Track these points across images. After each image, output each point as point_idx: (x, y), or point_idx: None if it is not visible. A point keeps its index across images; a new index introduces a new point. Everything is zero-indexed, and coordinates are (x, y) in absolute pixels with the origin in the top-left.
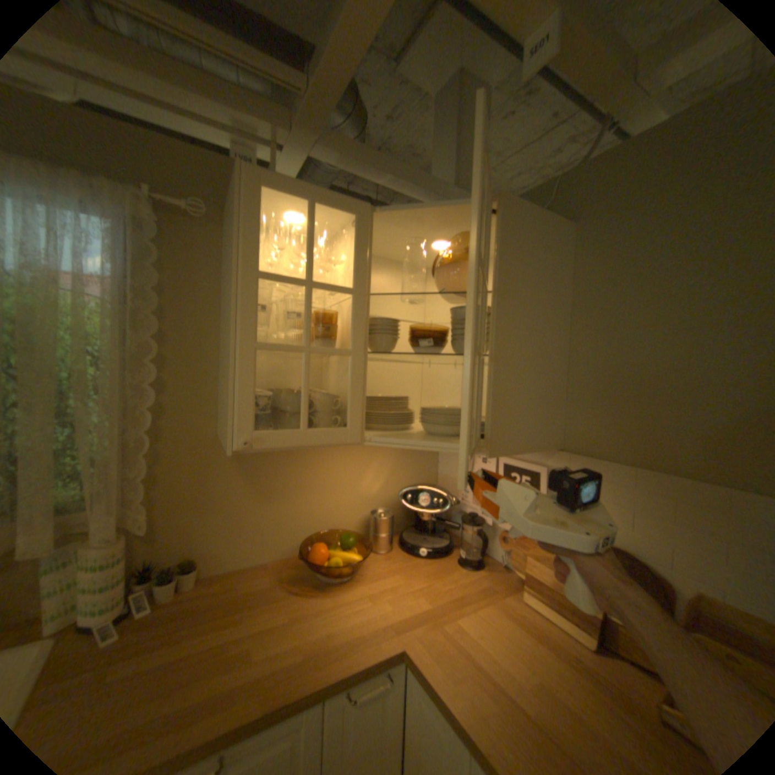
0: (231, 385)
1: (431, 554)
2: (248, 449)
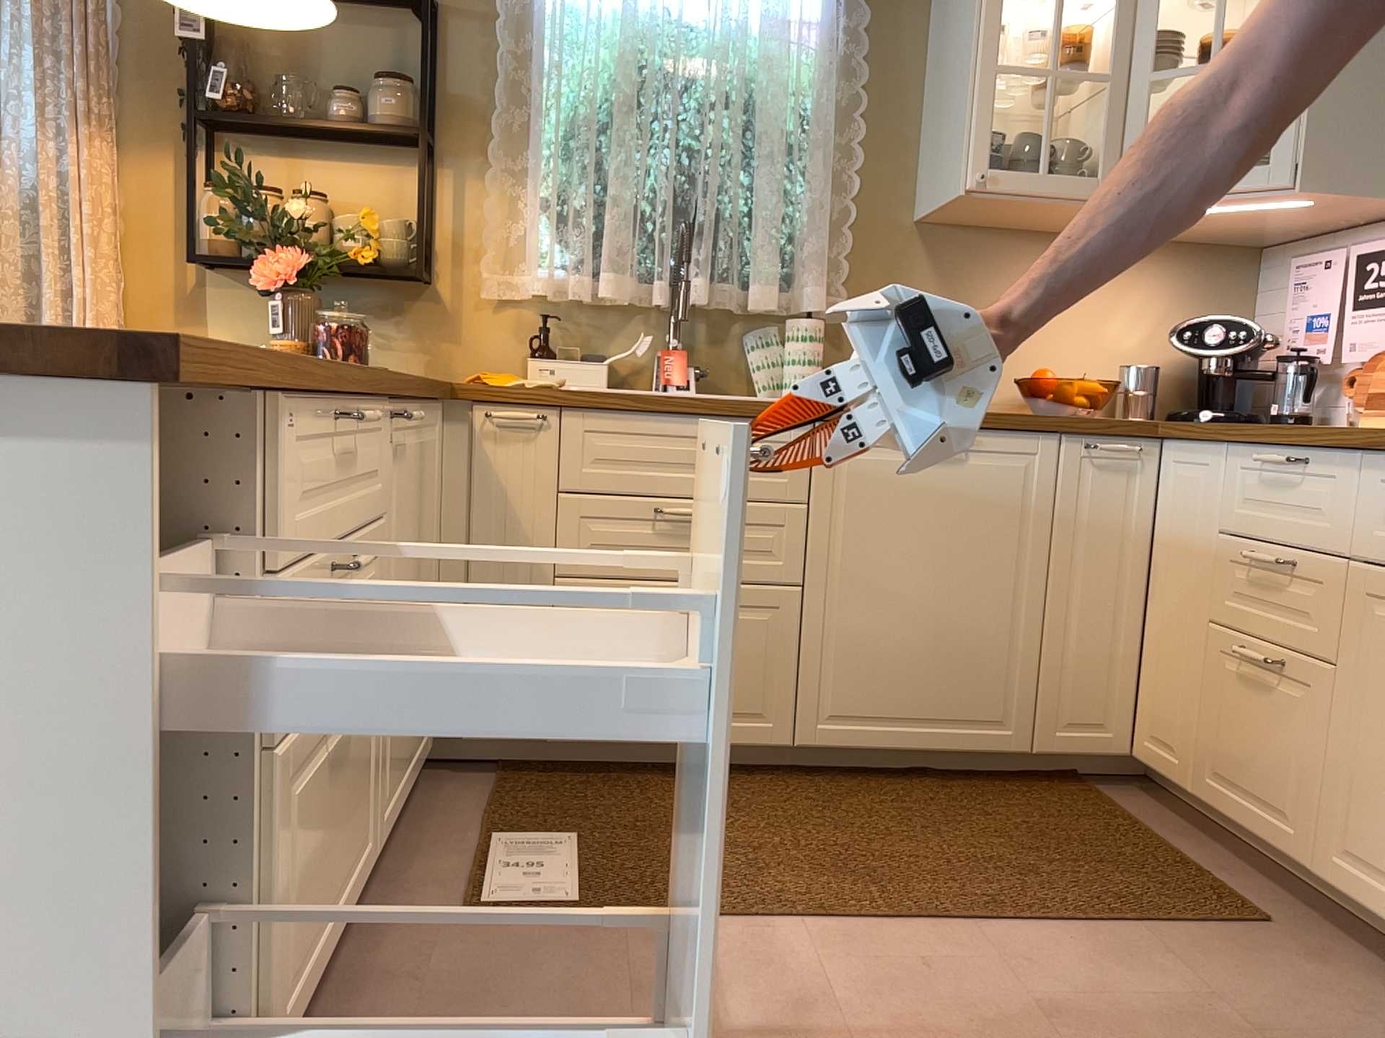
0: (964, 119)
1: (1221, 416)
2: (980, 192)
